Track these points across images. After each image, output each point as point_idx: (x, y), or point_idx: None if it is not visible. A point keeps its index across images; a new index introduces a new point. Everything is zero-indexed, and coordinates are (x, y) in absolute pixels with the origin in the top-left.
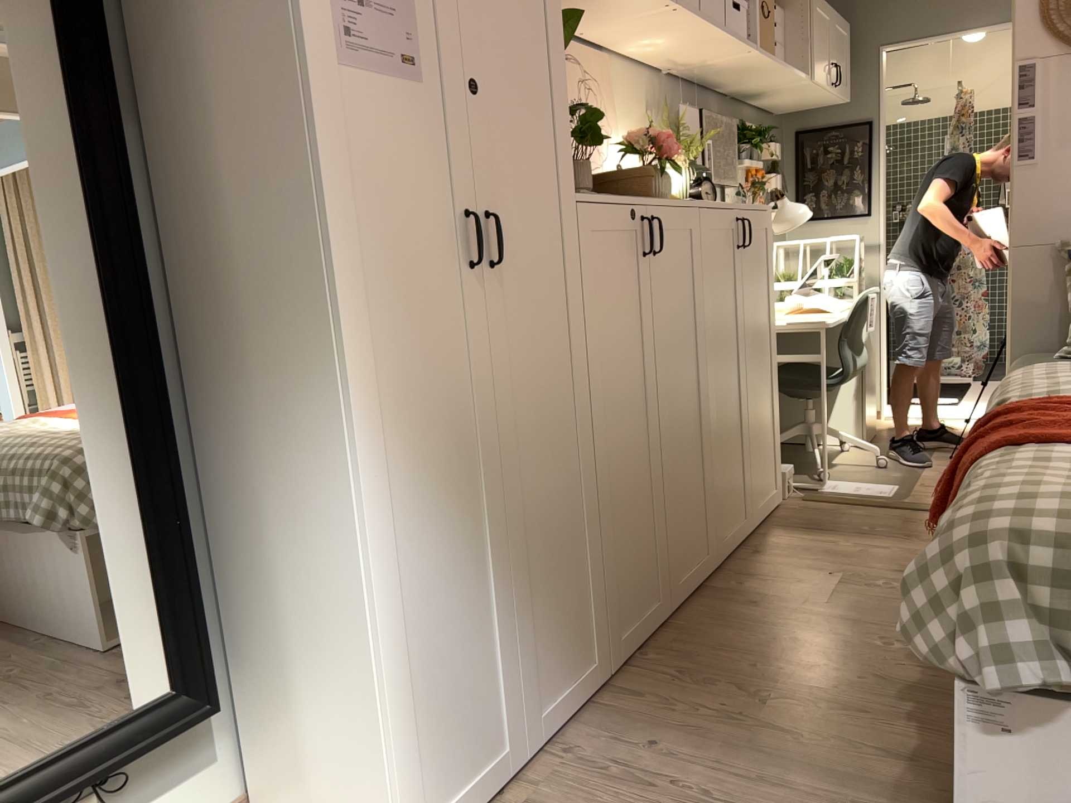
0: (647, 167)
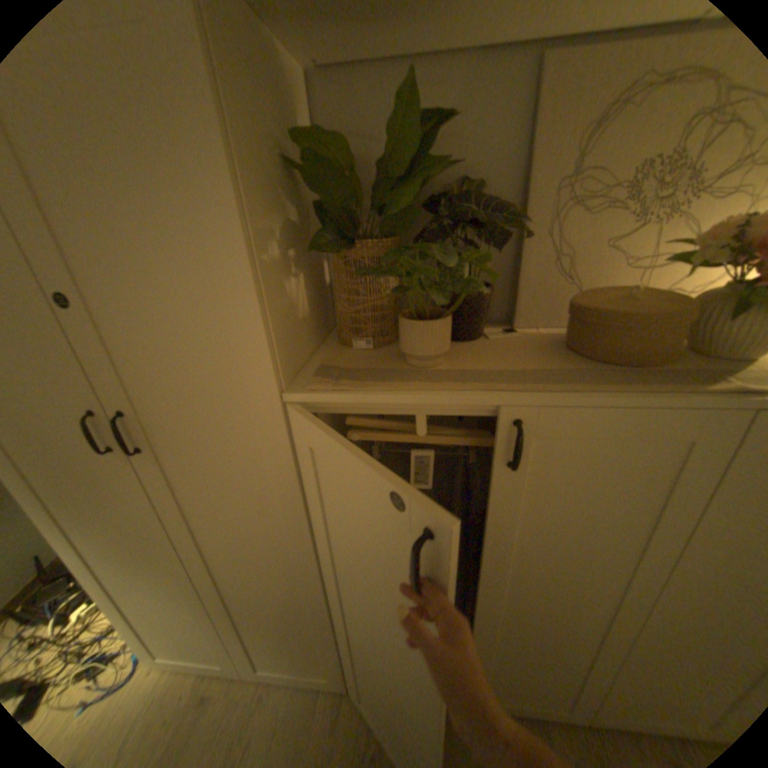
0: (650, 313)
